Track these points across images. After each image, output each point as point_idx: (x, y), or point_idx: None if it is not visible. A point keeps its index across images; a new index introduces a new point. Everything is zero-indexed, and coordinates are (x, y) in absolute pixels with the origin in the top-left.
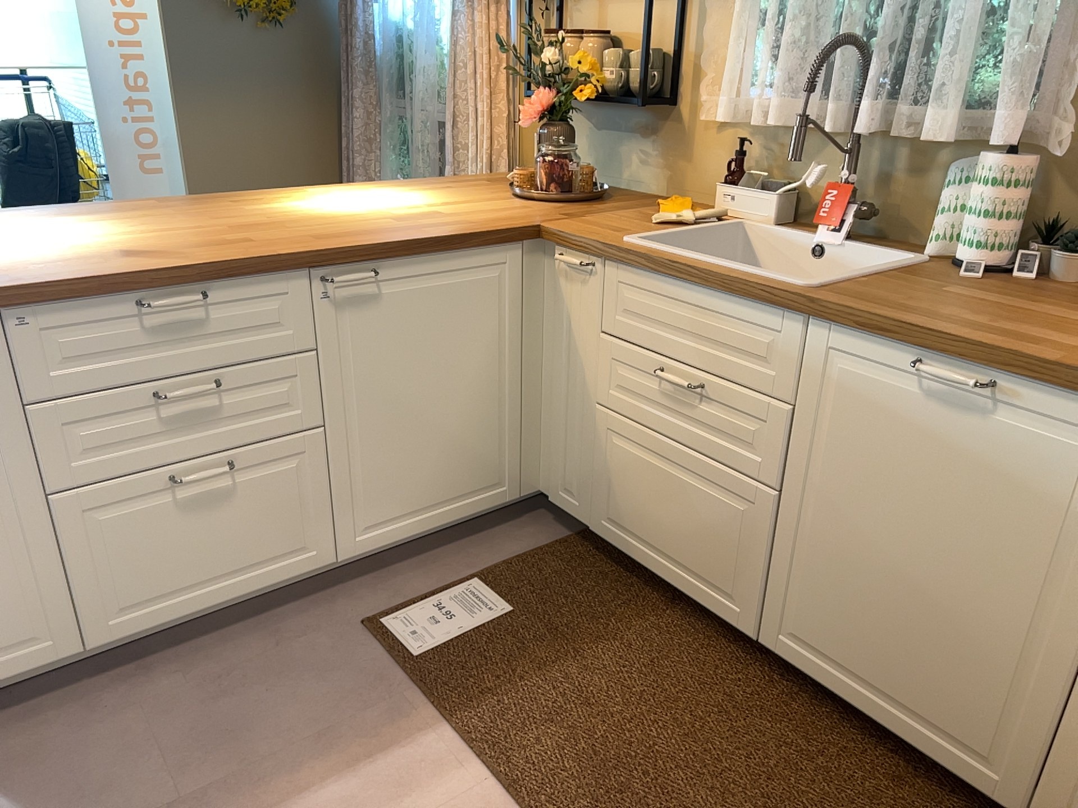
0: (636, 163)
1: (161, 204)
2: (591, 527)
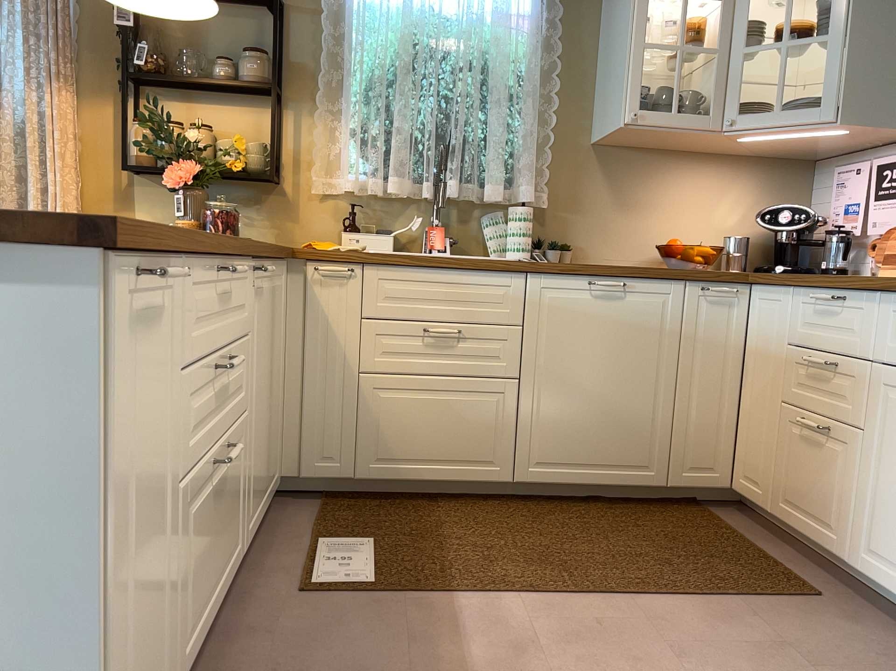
0: (243, 224)
1: None
2: (352, 478)
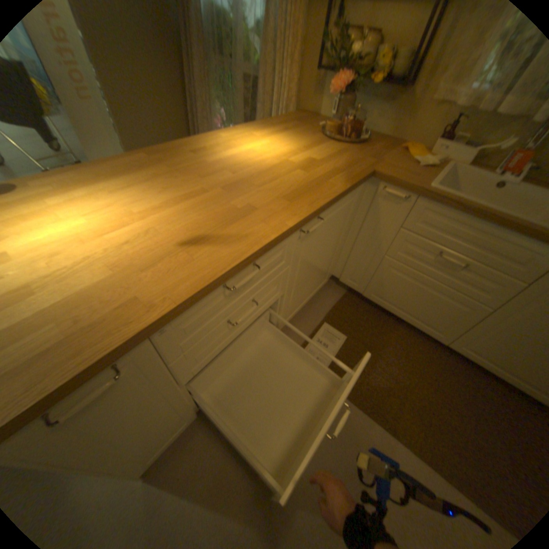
0: (377, 114)
1: (149, 156)
2: (362, 293)
